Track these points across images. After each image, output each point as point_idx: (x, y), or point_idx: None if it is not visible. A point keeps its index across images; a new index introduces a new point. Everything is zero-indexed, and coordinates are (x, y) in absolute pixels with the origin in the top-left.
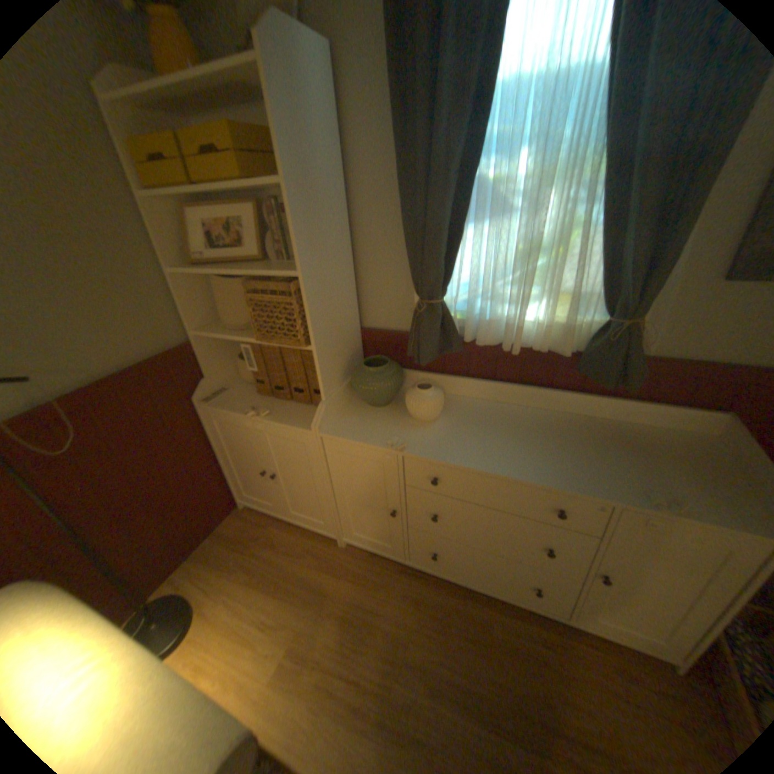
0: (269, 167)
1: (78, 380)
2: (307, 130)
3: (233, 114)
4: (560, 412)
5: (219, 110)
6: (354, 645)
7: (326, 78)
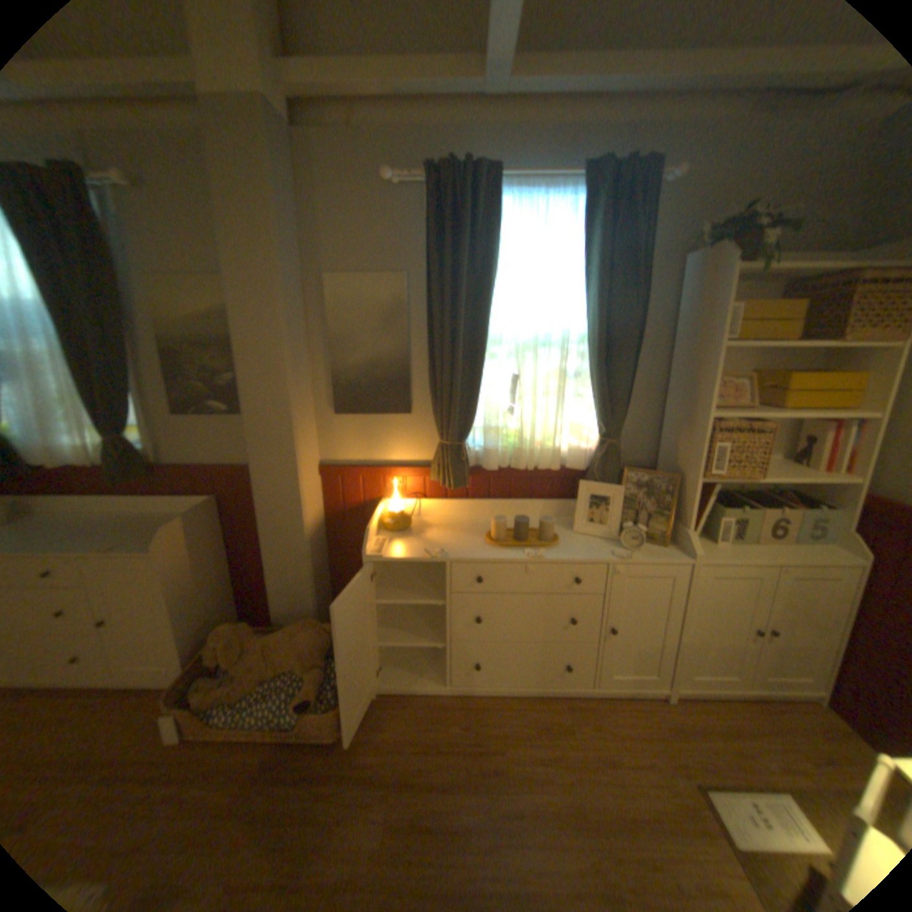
0: None
1: None
2: None
3: None
4: (117, 515)
5: None
6: None
7: None
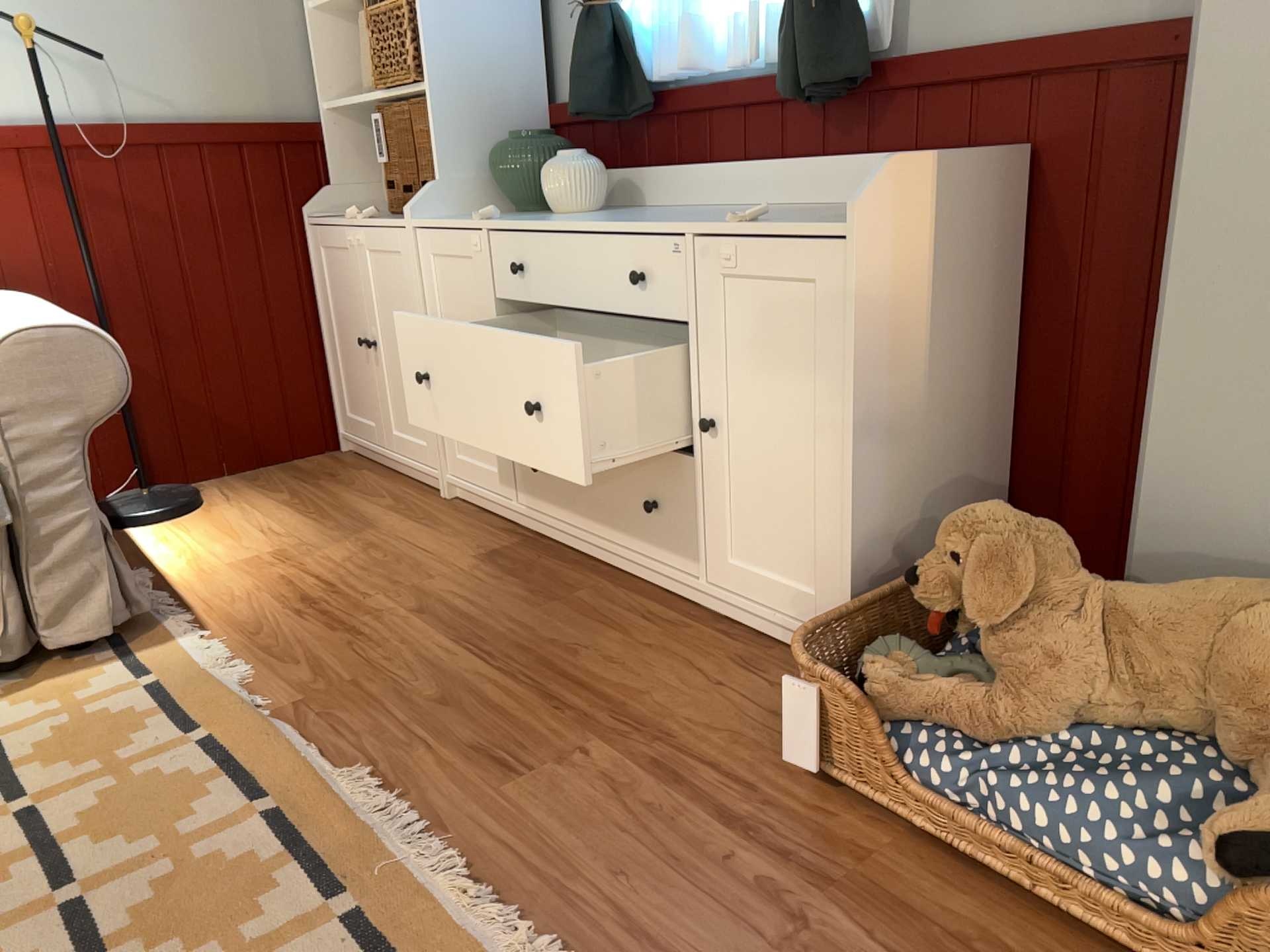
0: None
1: (163, 120)
2: None
3: None
4: (783, 205)
5: None
6: (362, 563)
7: None
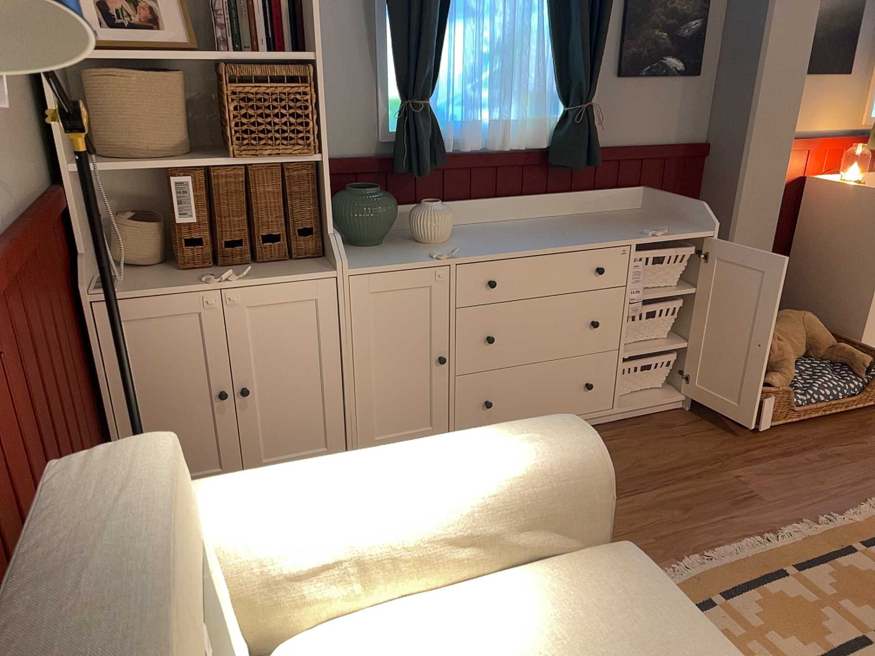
0: None
1: (8, 212)
2: None
3: None
4: (536, 218)
5: None
6: None
7: None
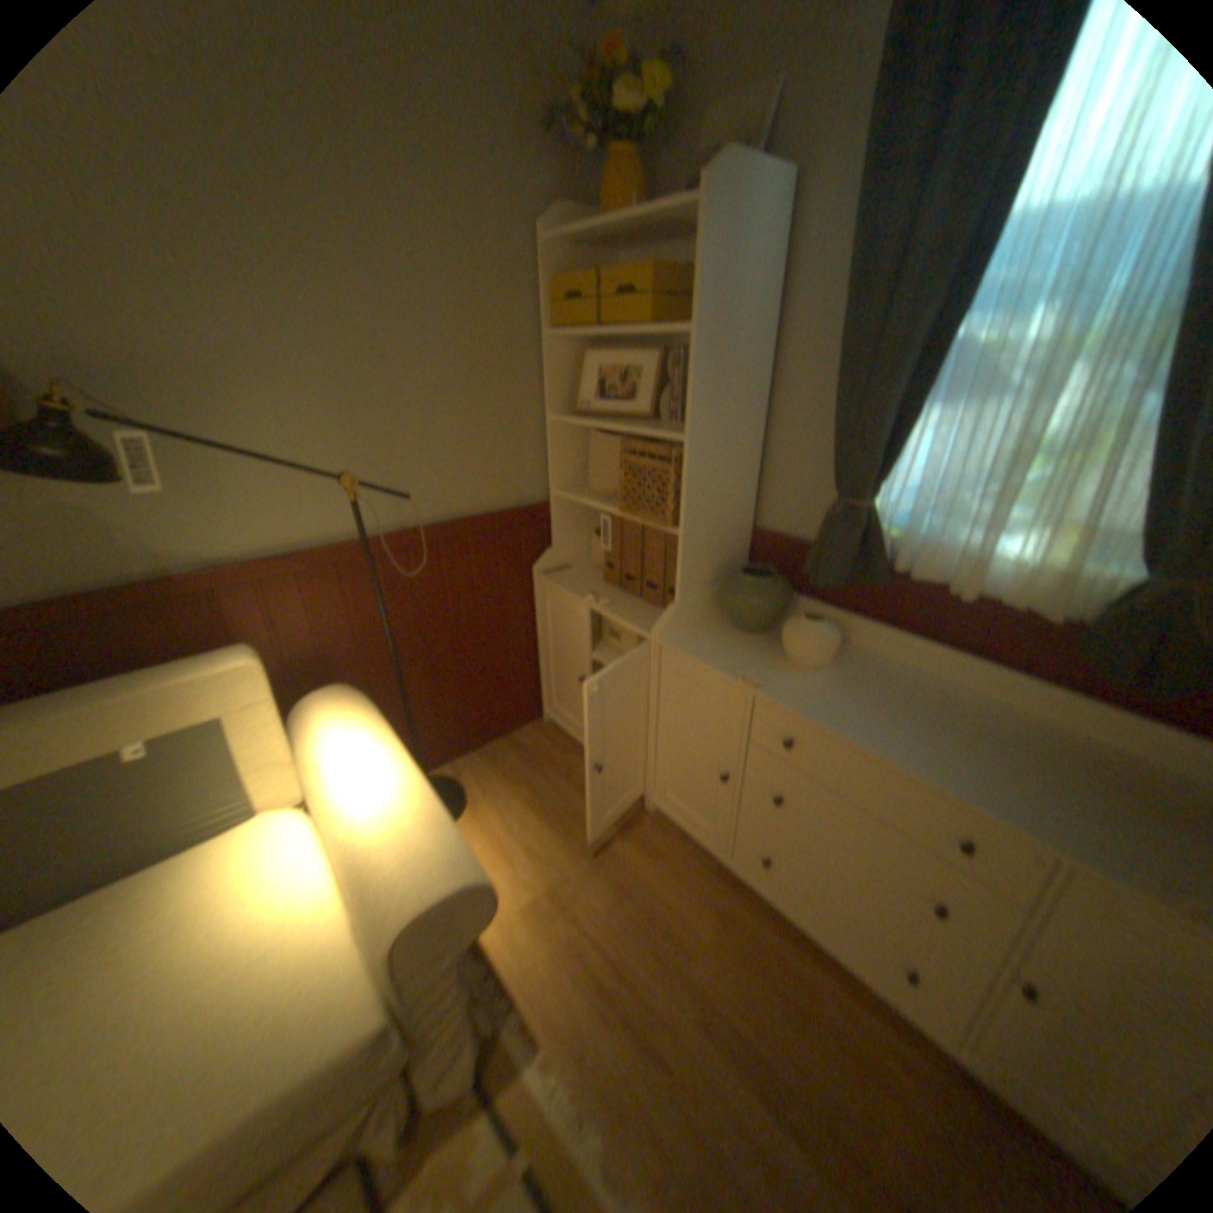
0: (686, 313)
1: (439, 516)
2: (739, 274)
3: (664, 250)
4: (1036, 718)
5: (651, 245)
6: (625, 926)
7: (781, 211)
